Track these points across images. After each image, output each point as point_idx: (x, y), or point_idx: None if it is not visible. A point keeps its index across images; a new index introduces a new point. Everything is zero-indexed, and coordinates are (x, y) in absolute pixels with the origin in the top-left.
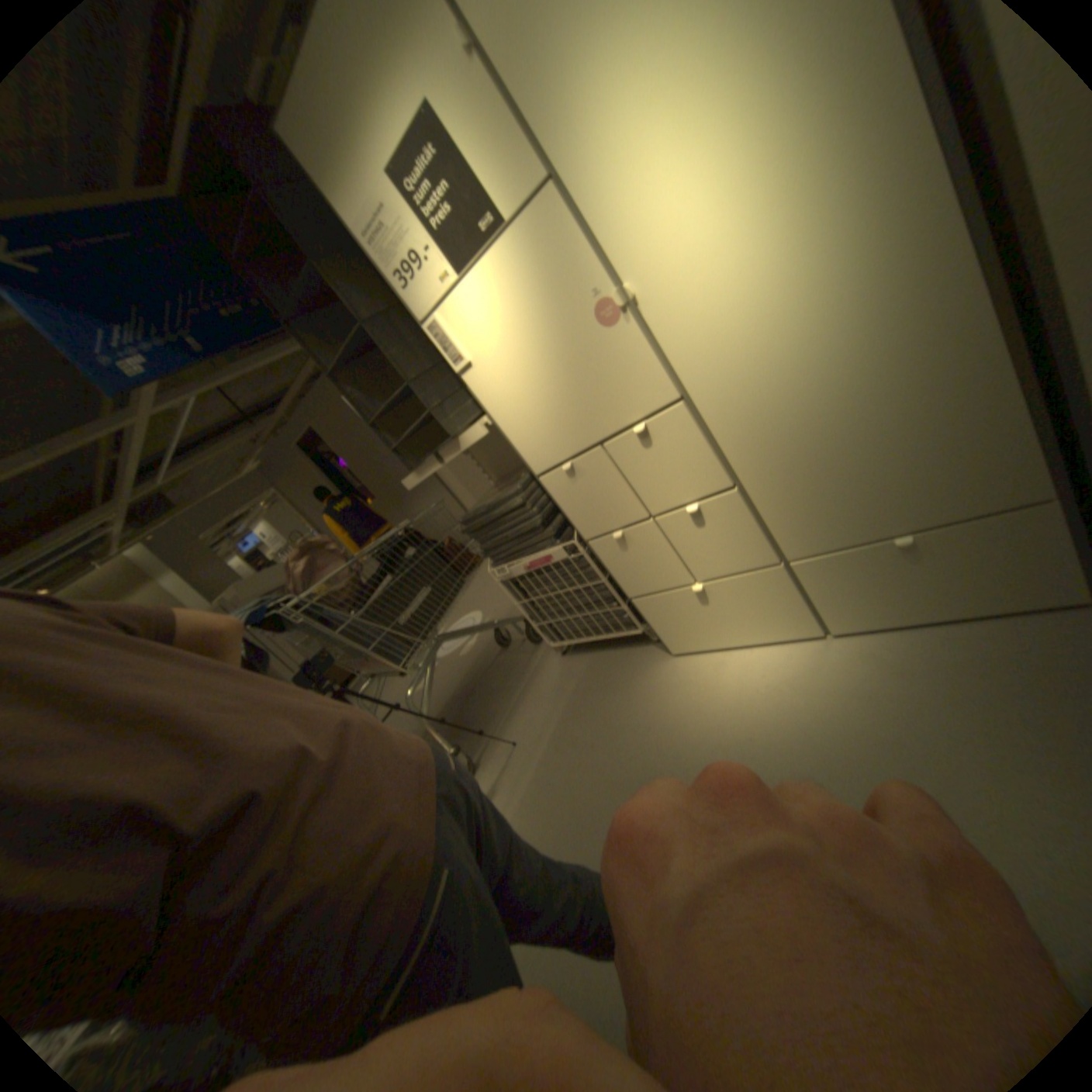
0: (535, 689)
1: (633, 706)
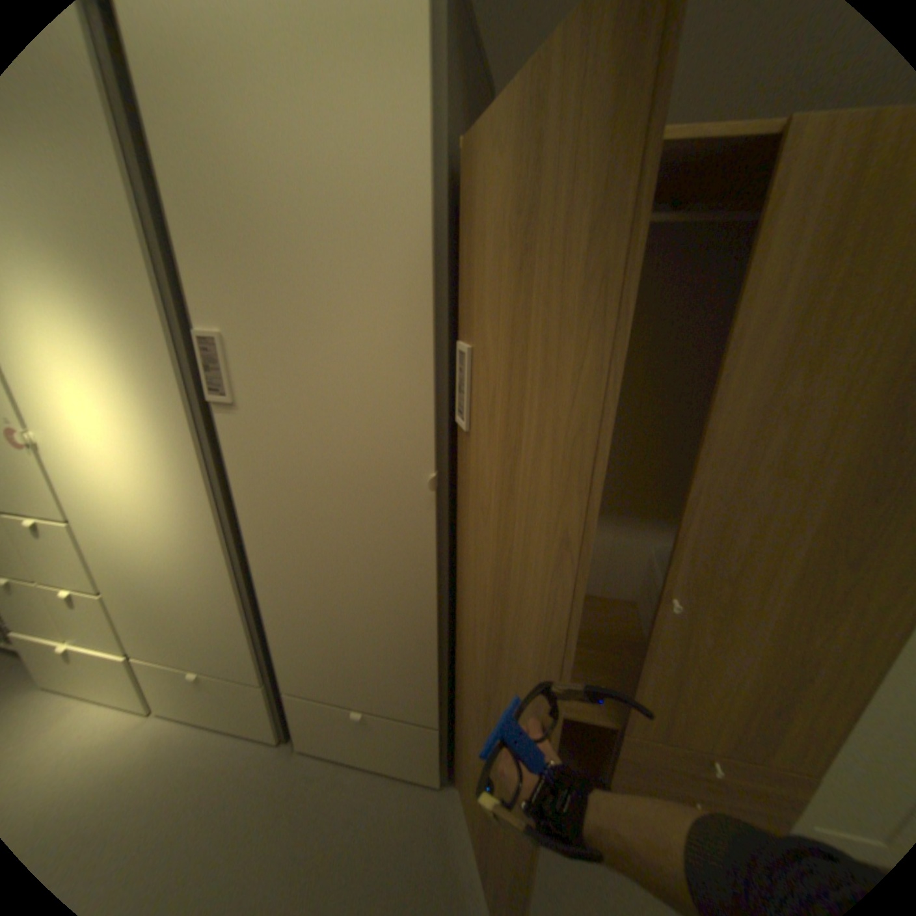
0: None
1: None
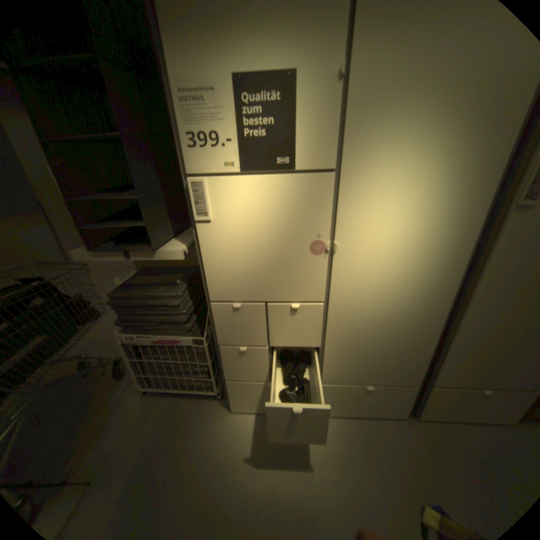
0: (114, 424)
1: (202, 450)
